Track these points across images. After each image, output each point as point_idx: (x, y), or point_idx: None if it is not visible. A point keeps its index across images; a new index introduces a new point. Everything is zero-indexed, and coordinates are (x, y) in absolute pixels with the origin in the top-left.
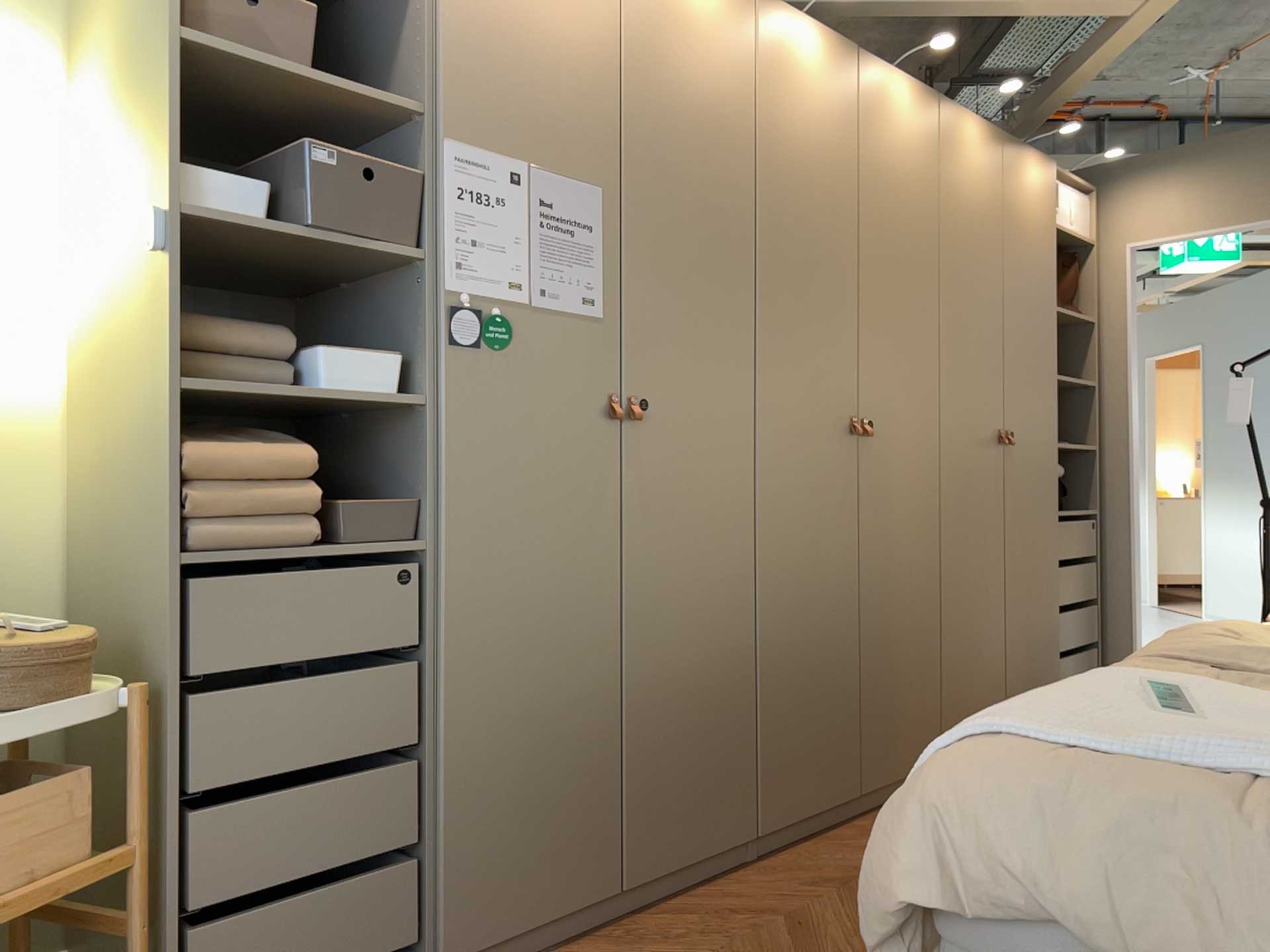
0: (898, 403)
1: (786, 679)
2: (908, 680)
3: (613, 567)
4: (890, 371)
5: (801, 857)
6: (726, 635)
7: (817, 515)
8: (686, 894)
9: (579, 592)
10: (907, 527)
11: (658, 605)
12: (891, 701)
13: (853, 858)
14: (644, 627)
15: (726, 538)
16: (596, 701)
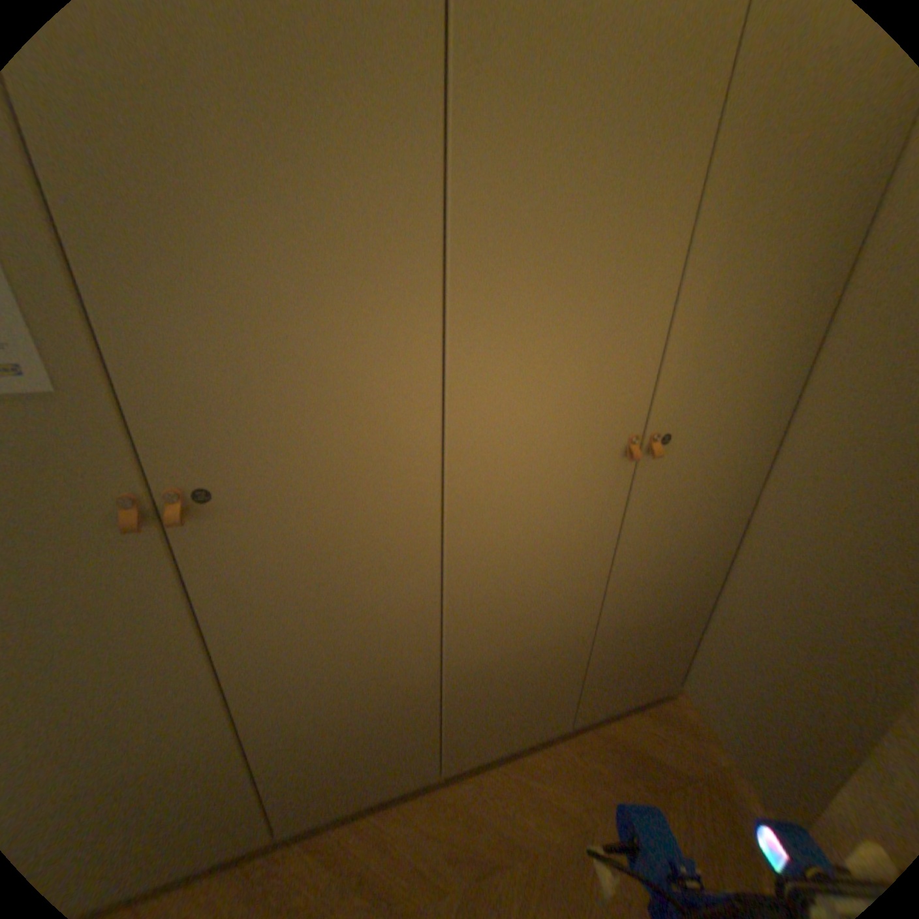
0: (724, 407)
1: (483, 689)
2: (655, 654)
3: (194, 667)
4: (721, 368)
5: (481, 798)
6: (394, 678)
7: (547, 555)
8: (355, 824)
9: (143, 697)
10: (695, 536)
11: (281, 679)
12: (628, 671)
13: (522, 824)
14: (261, 700)
15: (389, 605)
16: (203, 760)
